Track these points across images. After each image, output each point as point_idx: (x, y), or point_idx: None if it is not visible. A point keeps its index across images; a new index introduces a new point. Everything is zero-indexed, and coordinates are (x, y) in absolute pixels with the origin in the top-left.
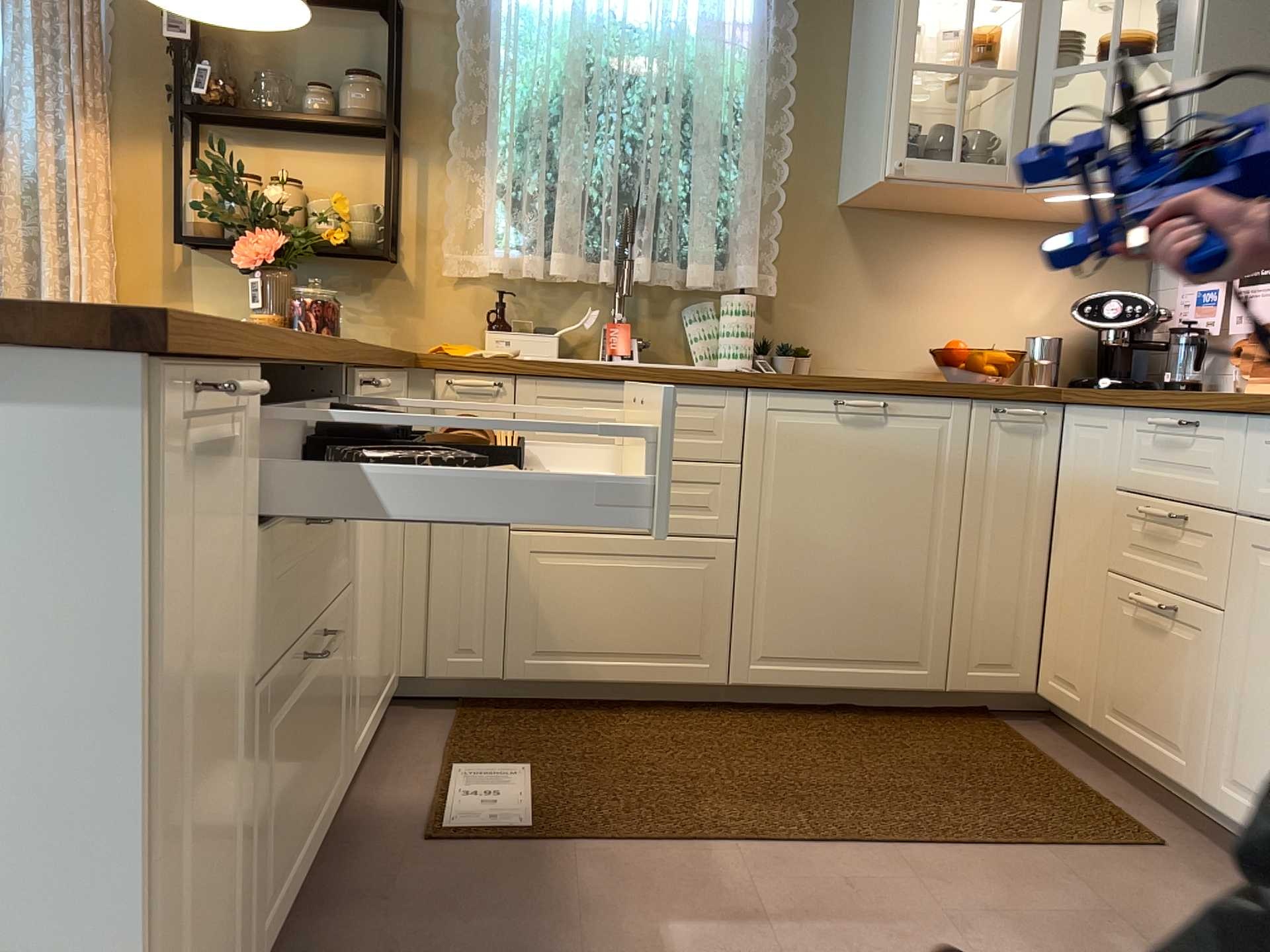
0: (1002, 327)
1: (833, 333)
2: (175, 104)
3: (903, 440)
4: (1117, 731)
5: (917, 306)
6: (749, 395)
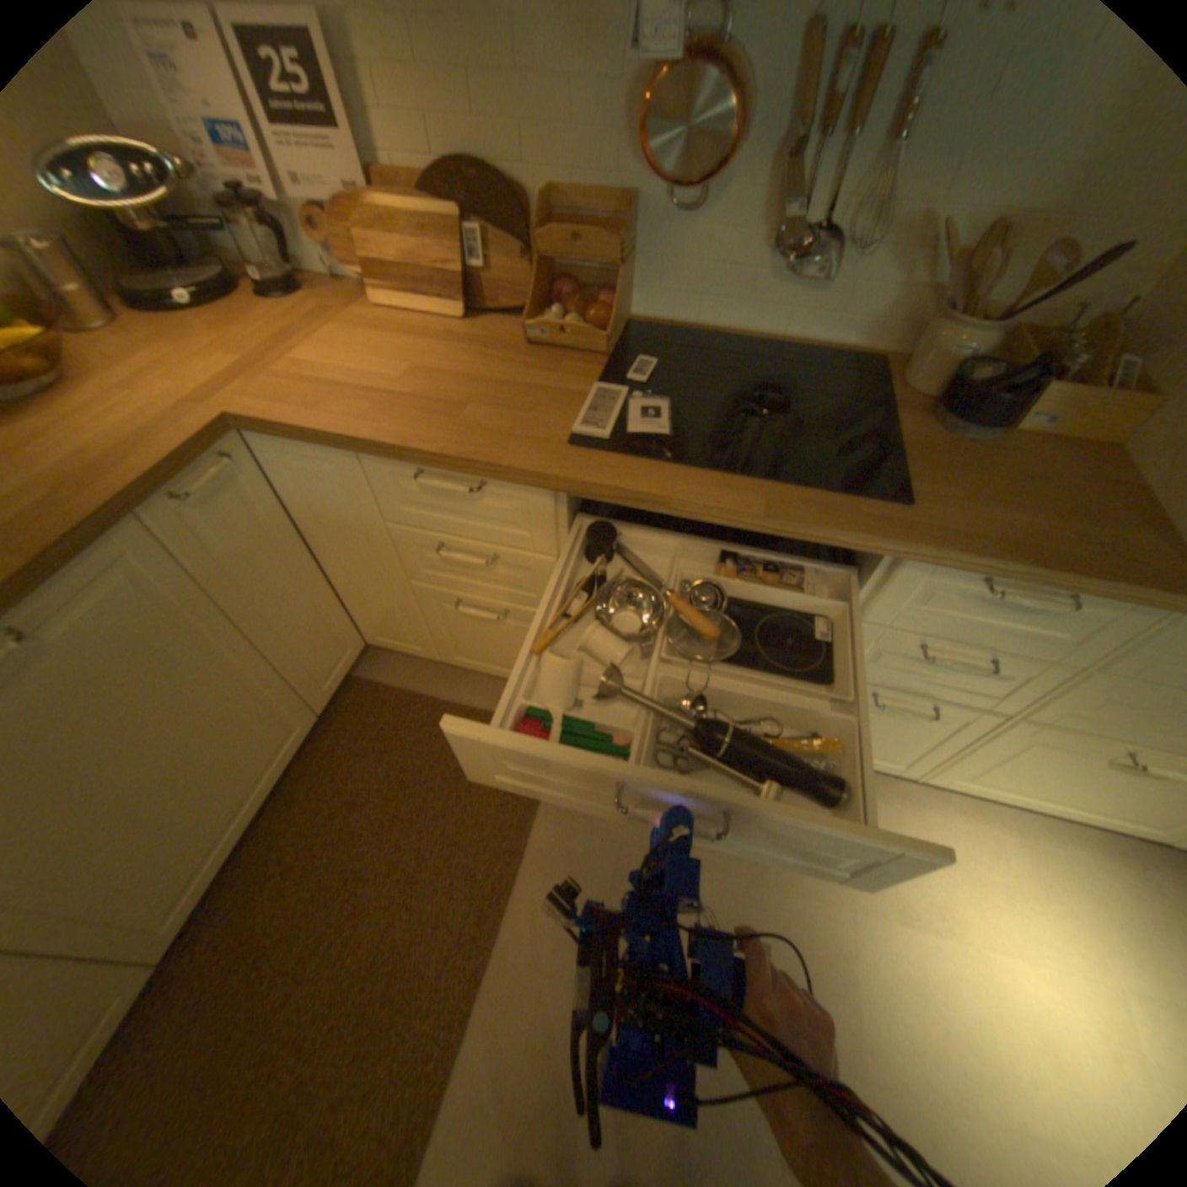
0: None
1: None
2: None
3: (86, 637)
4: (468, 664)
5: None
6: None
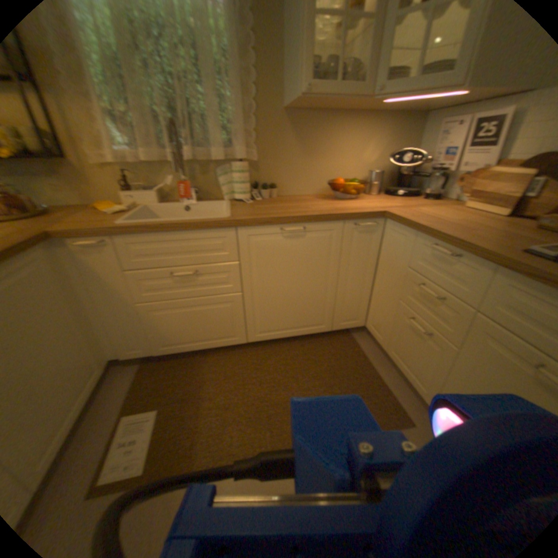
0: (358, 166)
1: (285, 175)
2: None
3: (312, 242)
4: (396, 360)
5: (322, 159)
6: (237, 230)
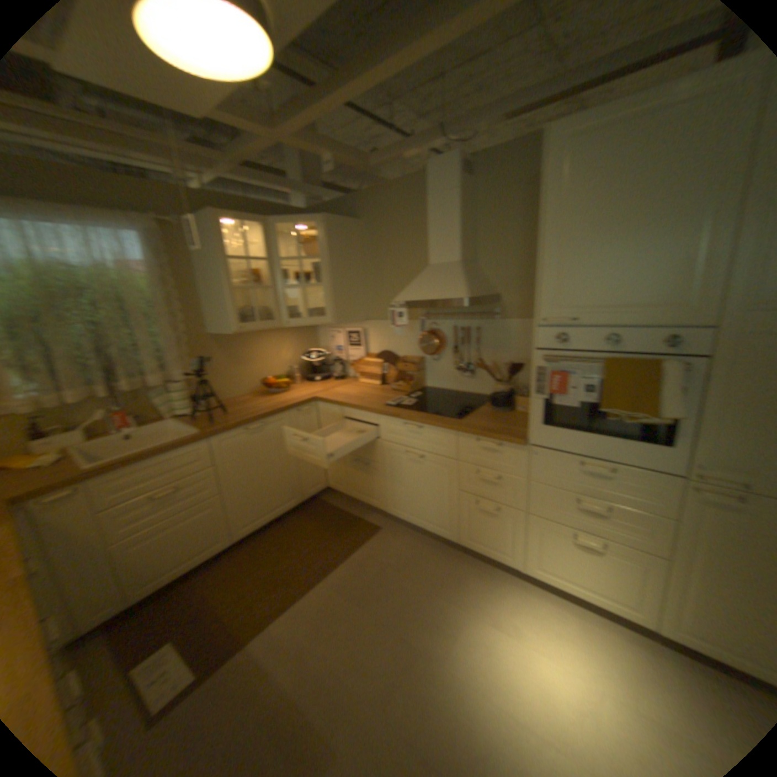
0: (281, 365)
1: (221, 384)
2: None
3: (273, 433)
4: (358, 496)
5: (251, 366)
6: (211, 441)
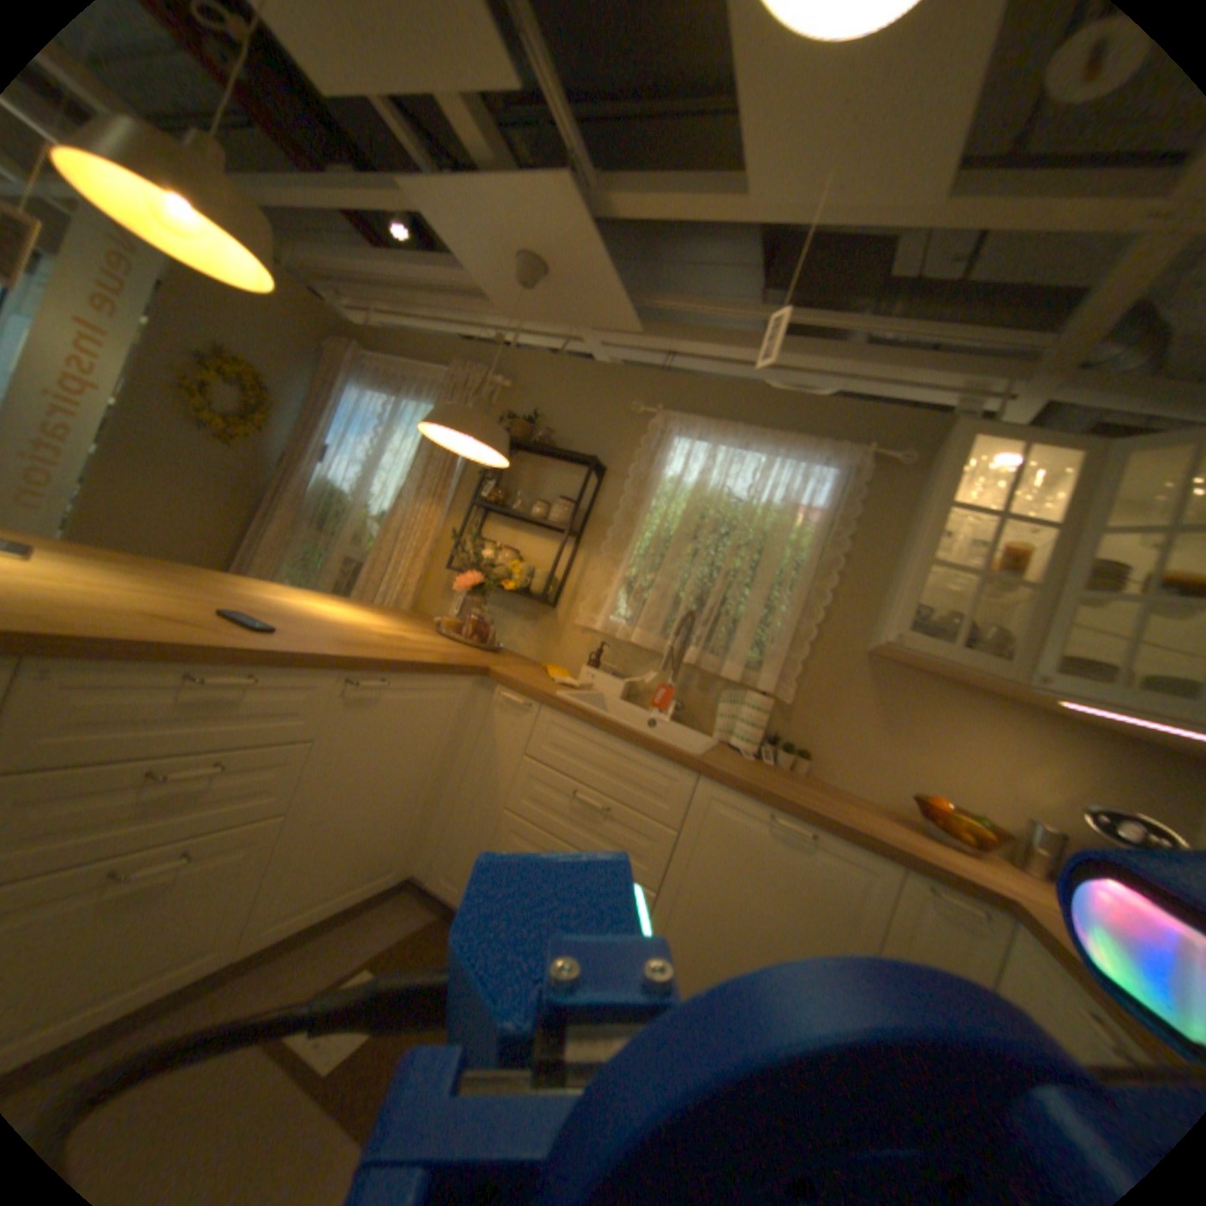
0: (1007, 803)
1: (836, 751)
2: (479, 500)
3: (826, 879)
4: None
5: (921, 755)
6: (699, 782)
